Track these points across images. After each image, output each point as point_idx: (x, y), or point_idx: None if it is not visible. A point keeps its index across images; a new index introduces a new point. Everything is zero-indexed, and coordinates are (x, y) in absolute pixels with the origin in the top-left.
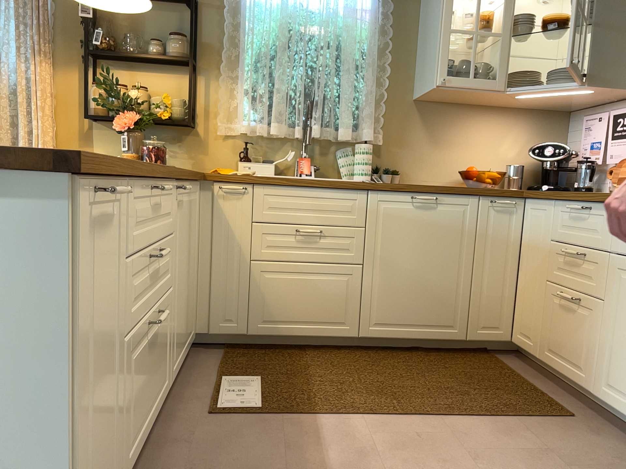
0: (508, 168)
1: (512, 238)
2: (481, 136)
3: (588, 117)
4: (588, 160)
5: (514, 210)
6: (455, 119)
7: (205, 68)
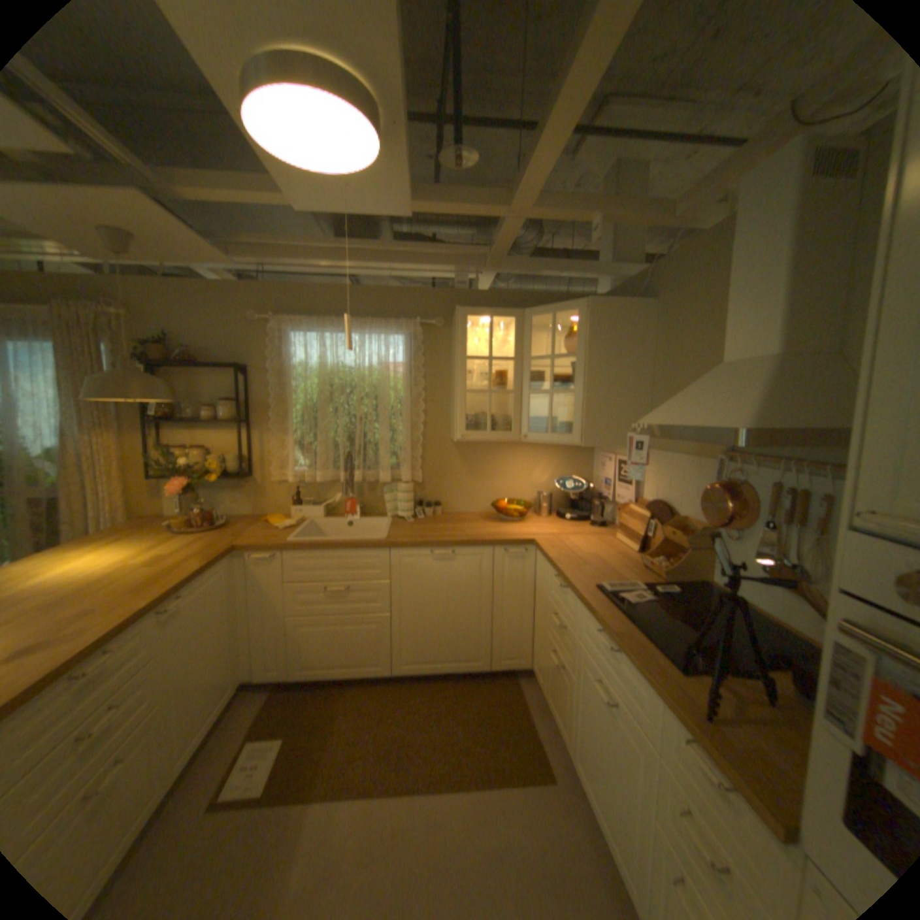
0: (537, 496)
1: (525, 580)
2: (513, 466)
3: (602, 453)
4: (600, 497)
5: (526, 556)
6: (489, 453)
7: (257, 423)
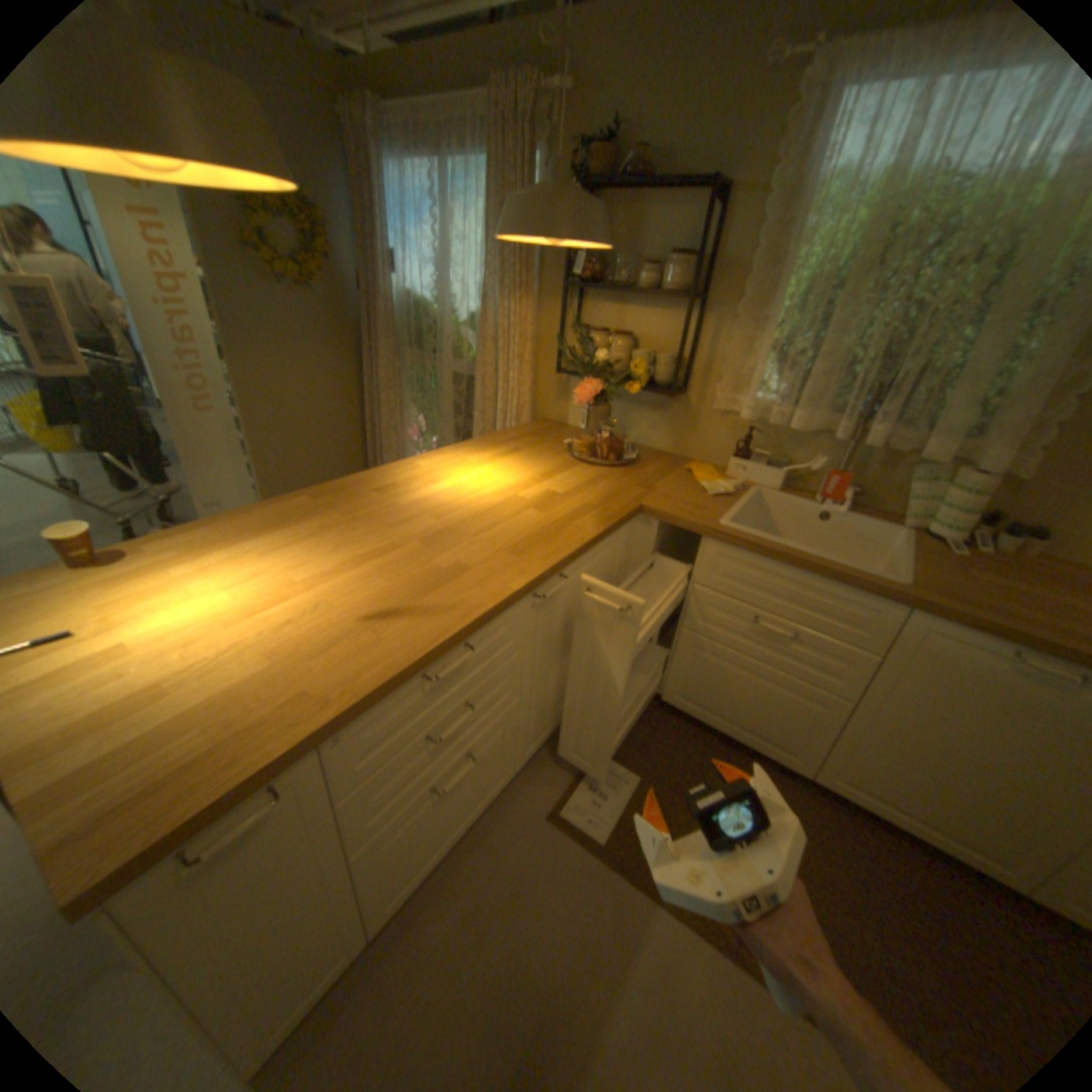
0: None
1: None
2: None
3: None
4: None
5: None
6: None
7: (718, 301)
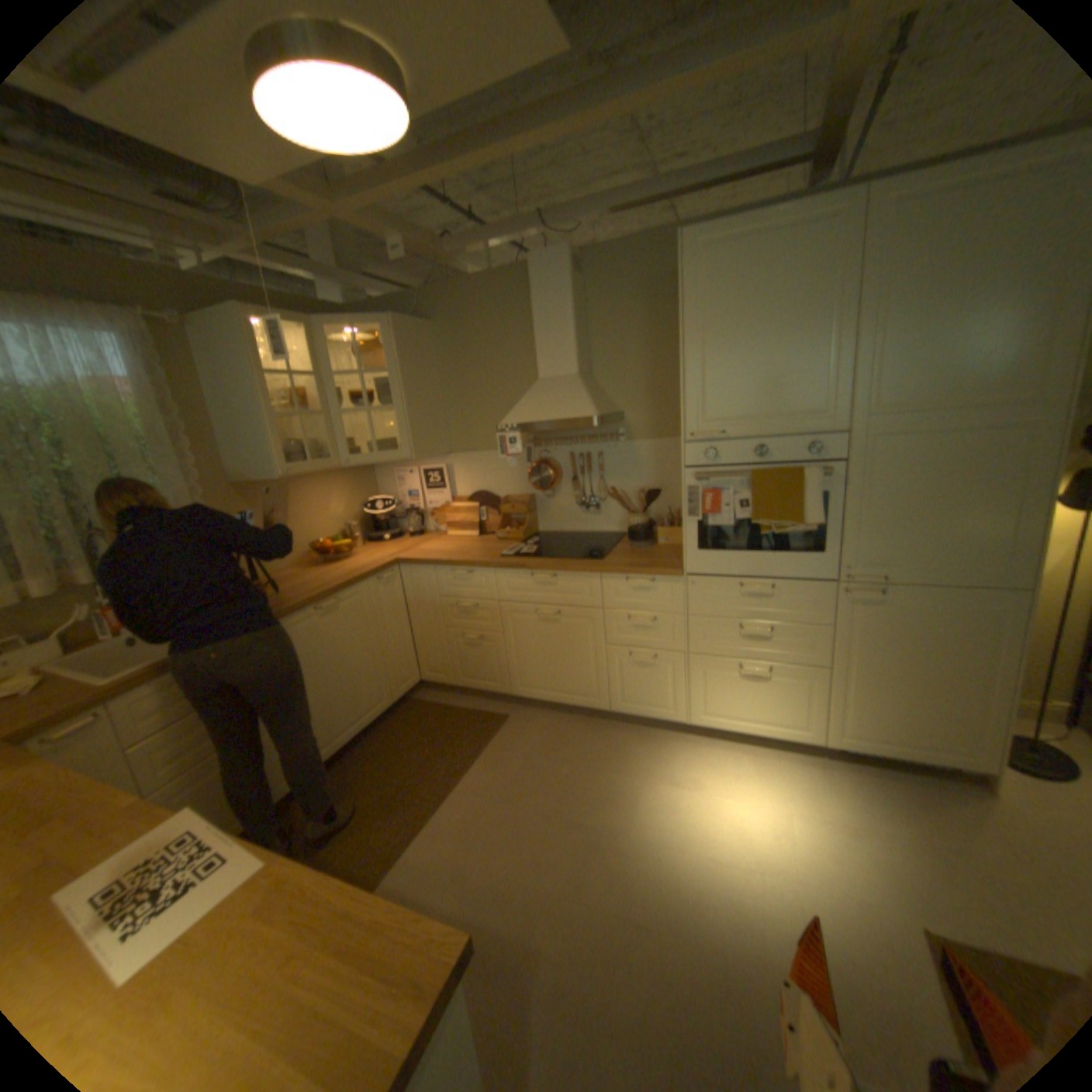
0: (346, 530)
1: (398, 602)
2: (309, 505)
3: (396, 470)
4: (412, 510)
5: (393, 579)
6: (279, 495)
7: None
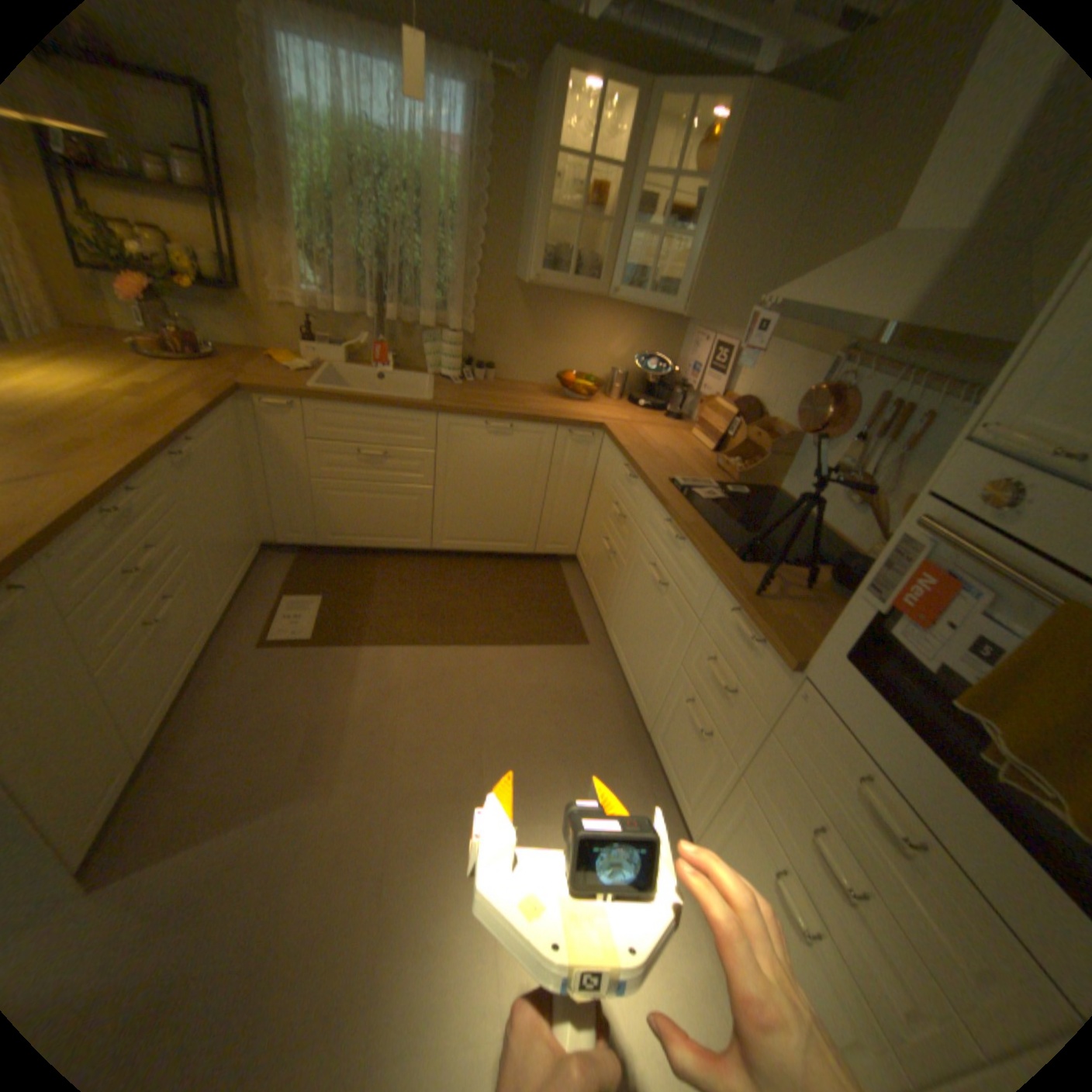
0: (611, 375)
1: (585, 468)
2: (589, 332)
3: (699, 330)
4: (683, 385)
5: (591, 442)
6: (563, 308)
7: (237, 203)
